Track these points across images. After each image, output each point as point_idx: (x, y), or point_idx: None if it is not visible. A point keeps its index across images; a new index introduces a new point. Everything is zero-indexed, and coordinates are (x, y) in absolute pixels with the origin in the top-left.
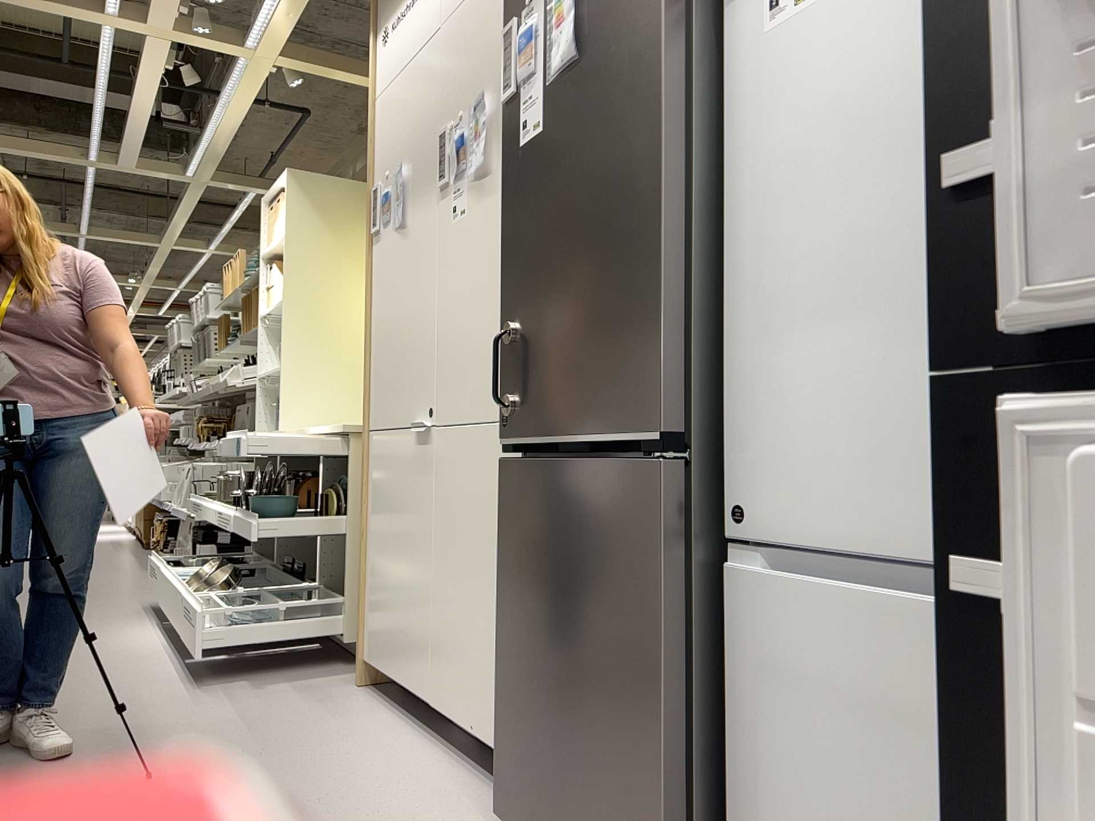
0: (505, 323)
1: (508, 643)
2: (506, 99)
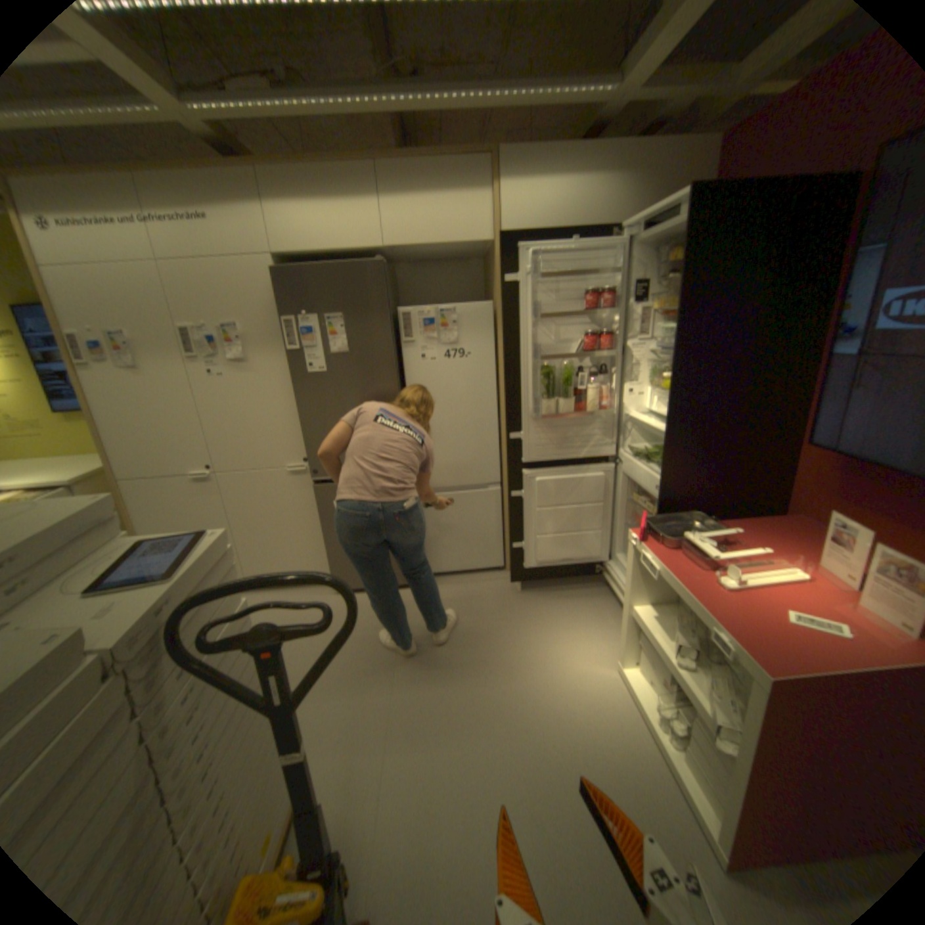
0: (308, 437)
1: (333, 540)
2: (291, 349)
